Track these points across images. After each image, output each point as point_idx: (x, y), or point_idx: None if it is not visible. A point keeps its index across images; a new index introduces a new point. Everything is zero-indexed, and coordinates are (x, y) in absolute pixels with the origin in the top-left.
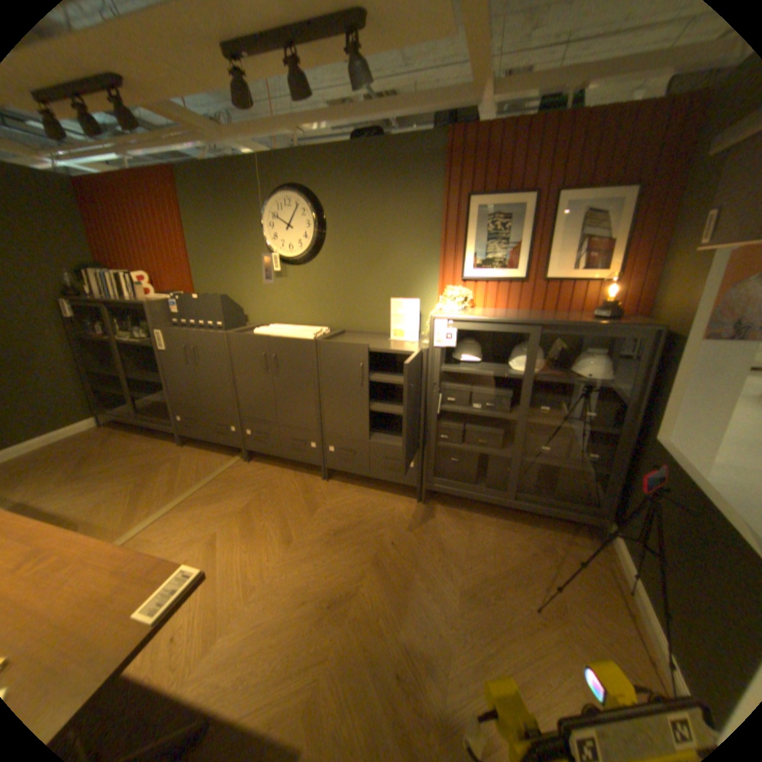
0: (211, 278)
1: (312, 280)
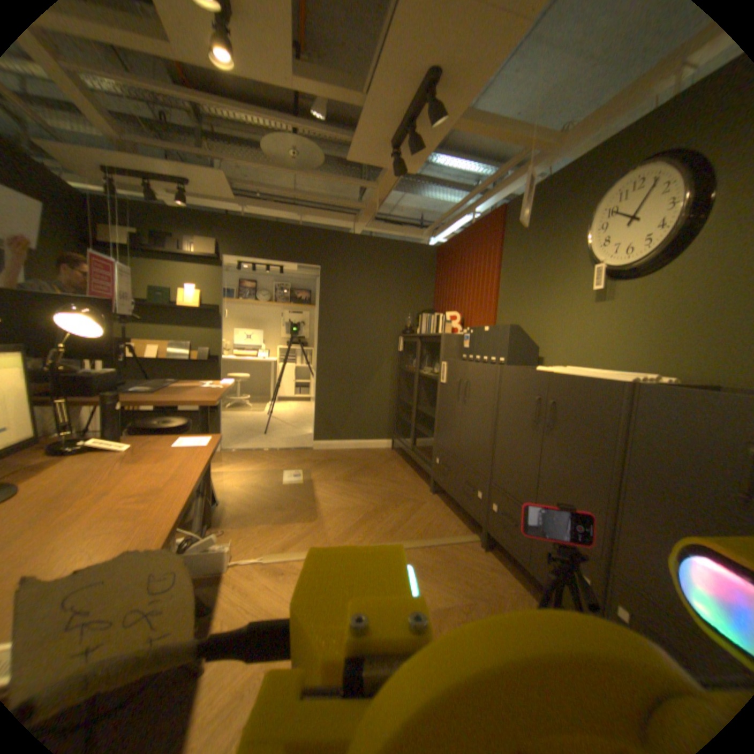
0: (514, 314)
1: (661, 298)
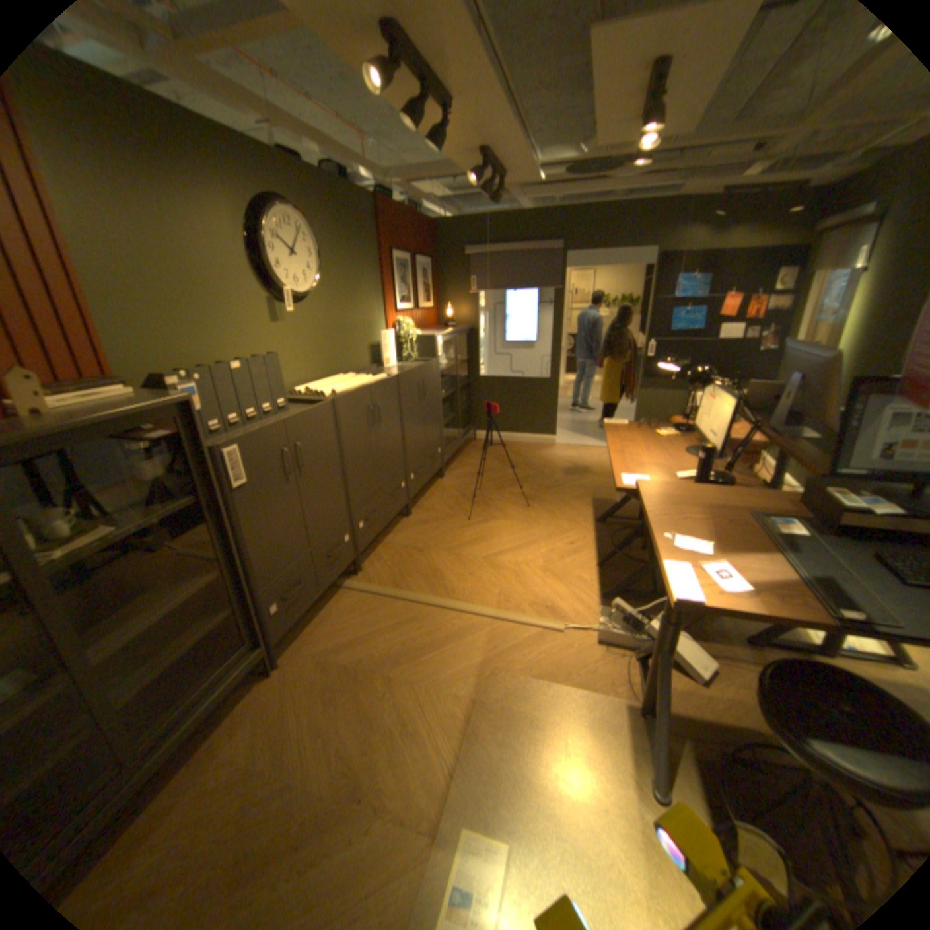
0: (151, 336)
1: (310, 323)
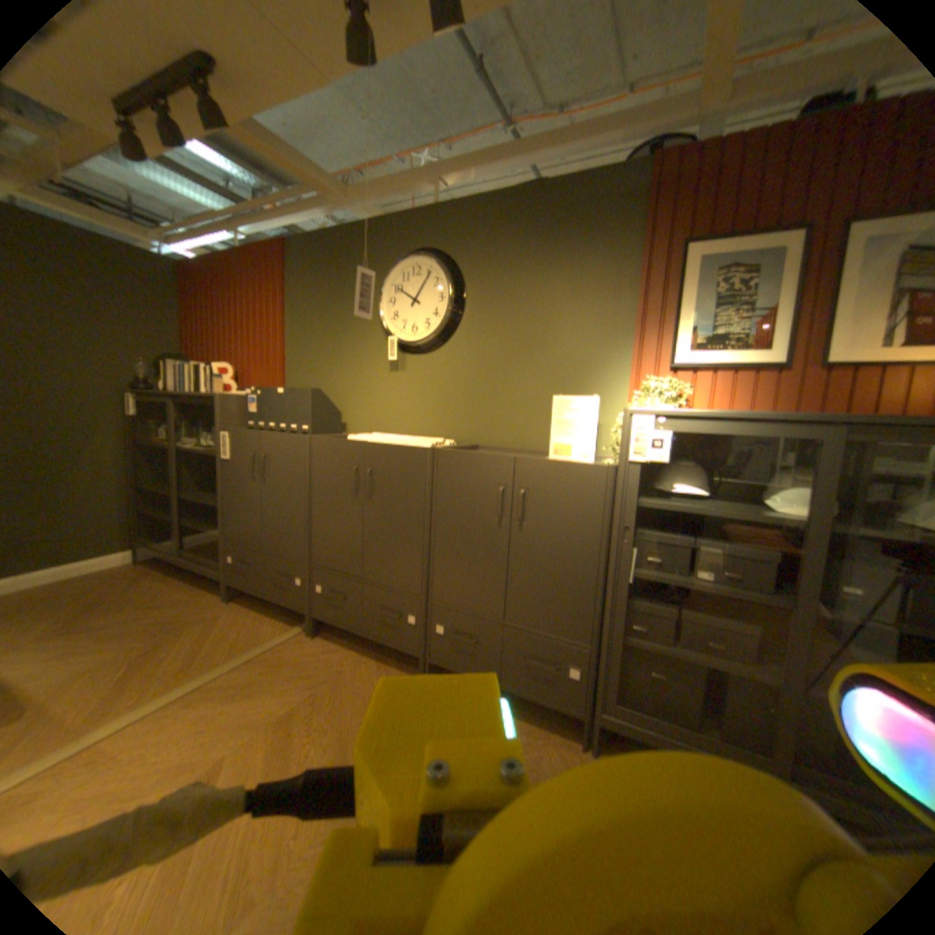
0: (307, 373)
1: (438, 373)
